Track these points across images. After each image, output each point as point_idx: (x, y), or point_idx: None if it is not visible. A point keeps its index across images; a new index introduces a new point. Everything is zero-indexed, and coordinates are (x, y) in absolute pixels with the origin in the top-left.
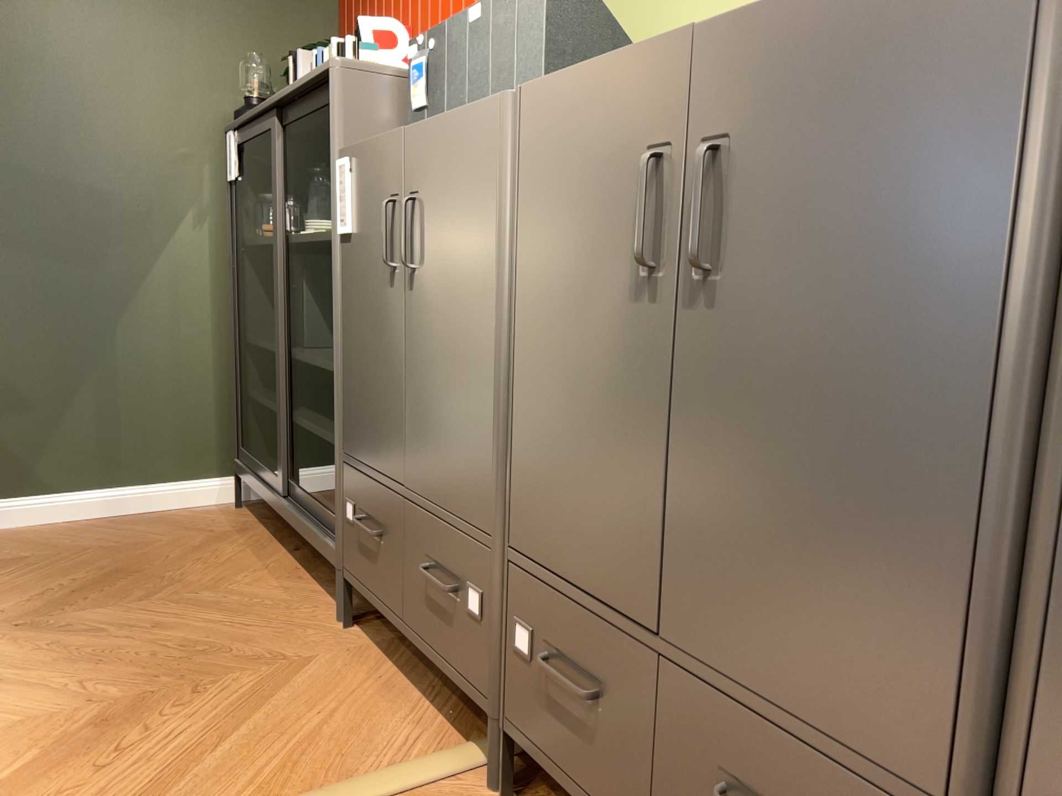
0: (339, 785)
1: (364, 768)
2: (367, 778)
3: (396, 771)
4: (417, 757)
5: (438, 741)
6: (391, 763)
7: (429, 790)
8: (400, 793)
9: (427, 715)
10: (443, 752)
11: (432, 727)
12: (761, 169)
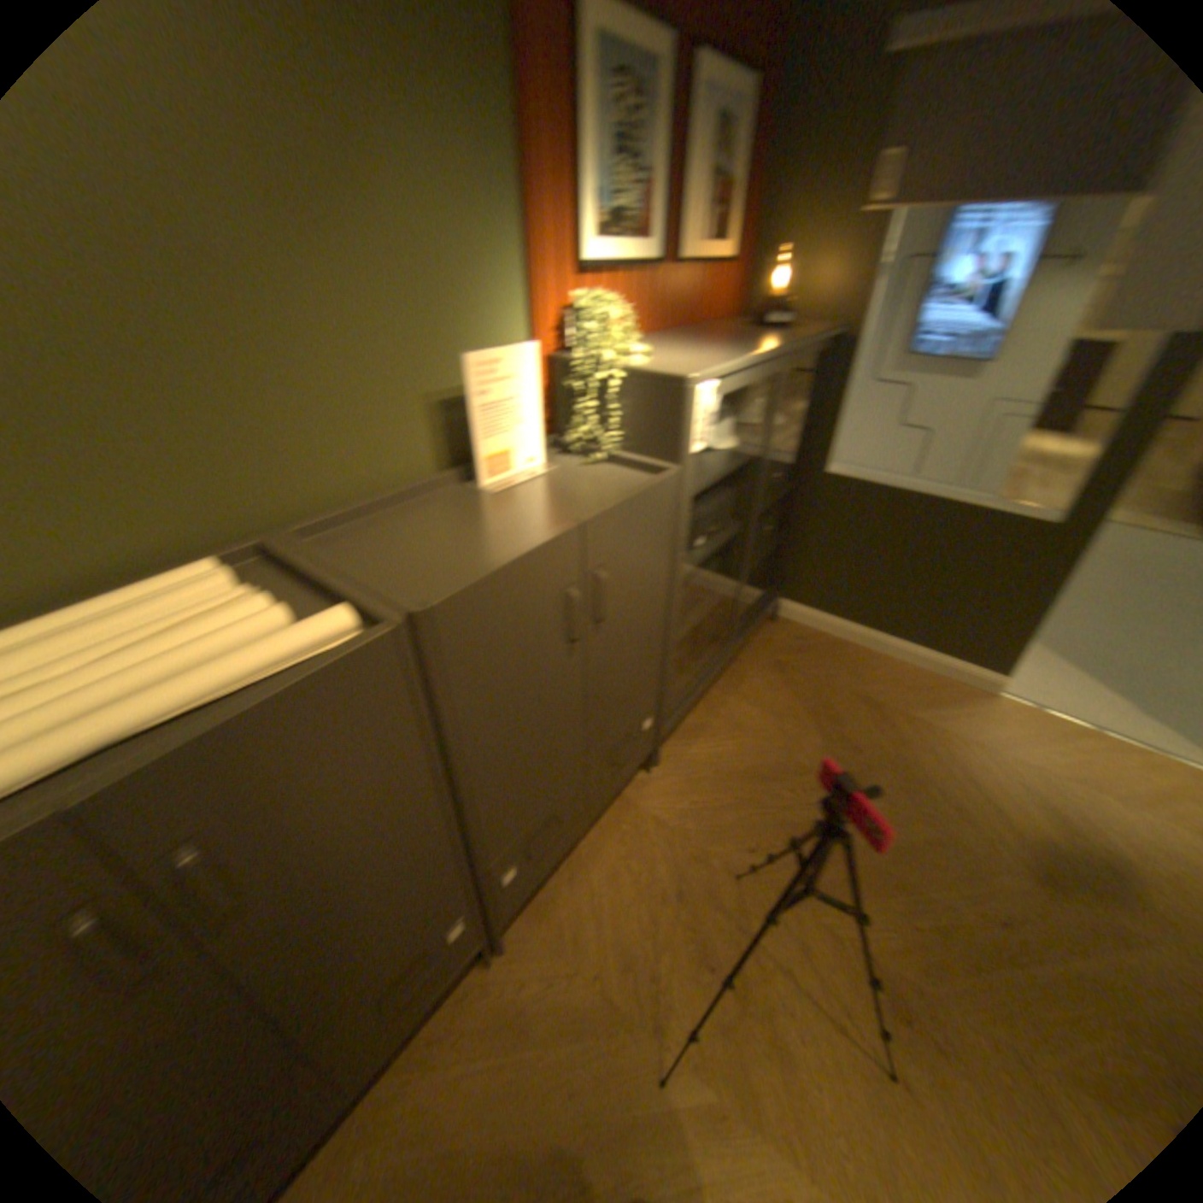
0: None
1: None
2: None
3: None
4: None
5: None
6: None
7: None
8: None
9: None
10: None
11: None
12: (255, 818)
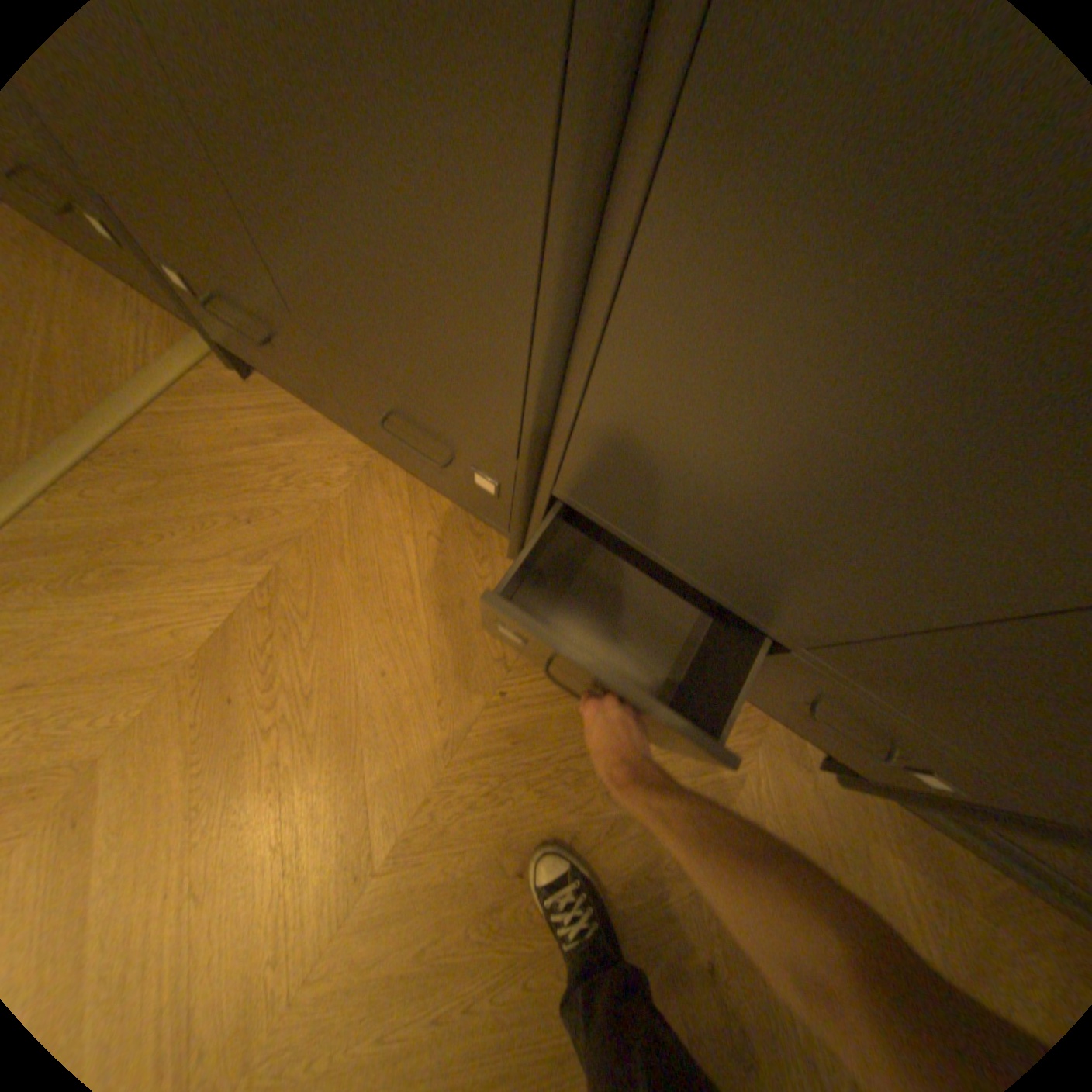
0: (101, 403)
1: (114, 379)
2: (122, 390)
3: (143, 377)
4: (156, 355)
5: (165, 332)
6: (135, 367)
7: (180, 384)
8: (158, 394)
9: (142, 305)
10: (175, 343)
11: (153, 318)
12: None
